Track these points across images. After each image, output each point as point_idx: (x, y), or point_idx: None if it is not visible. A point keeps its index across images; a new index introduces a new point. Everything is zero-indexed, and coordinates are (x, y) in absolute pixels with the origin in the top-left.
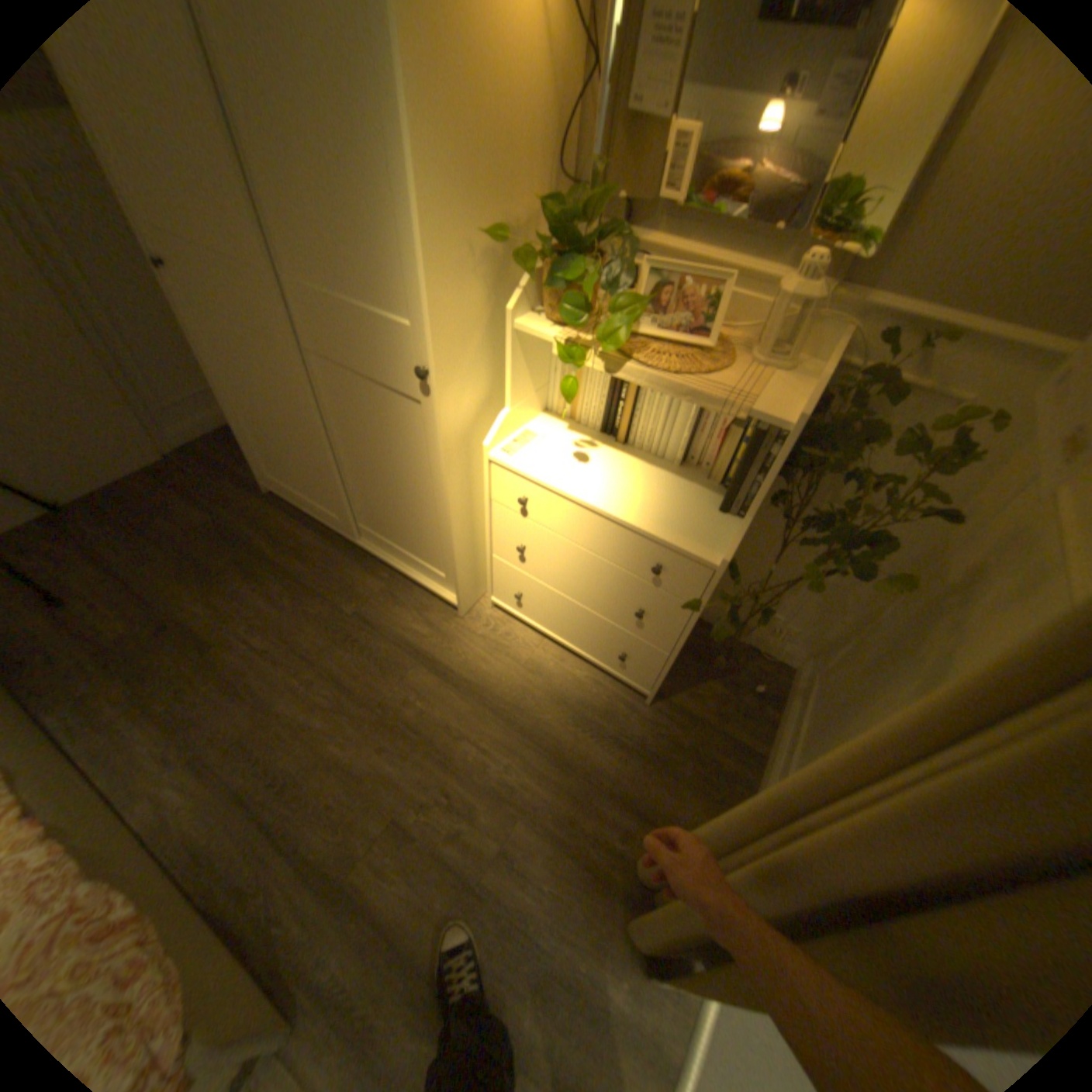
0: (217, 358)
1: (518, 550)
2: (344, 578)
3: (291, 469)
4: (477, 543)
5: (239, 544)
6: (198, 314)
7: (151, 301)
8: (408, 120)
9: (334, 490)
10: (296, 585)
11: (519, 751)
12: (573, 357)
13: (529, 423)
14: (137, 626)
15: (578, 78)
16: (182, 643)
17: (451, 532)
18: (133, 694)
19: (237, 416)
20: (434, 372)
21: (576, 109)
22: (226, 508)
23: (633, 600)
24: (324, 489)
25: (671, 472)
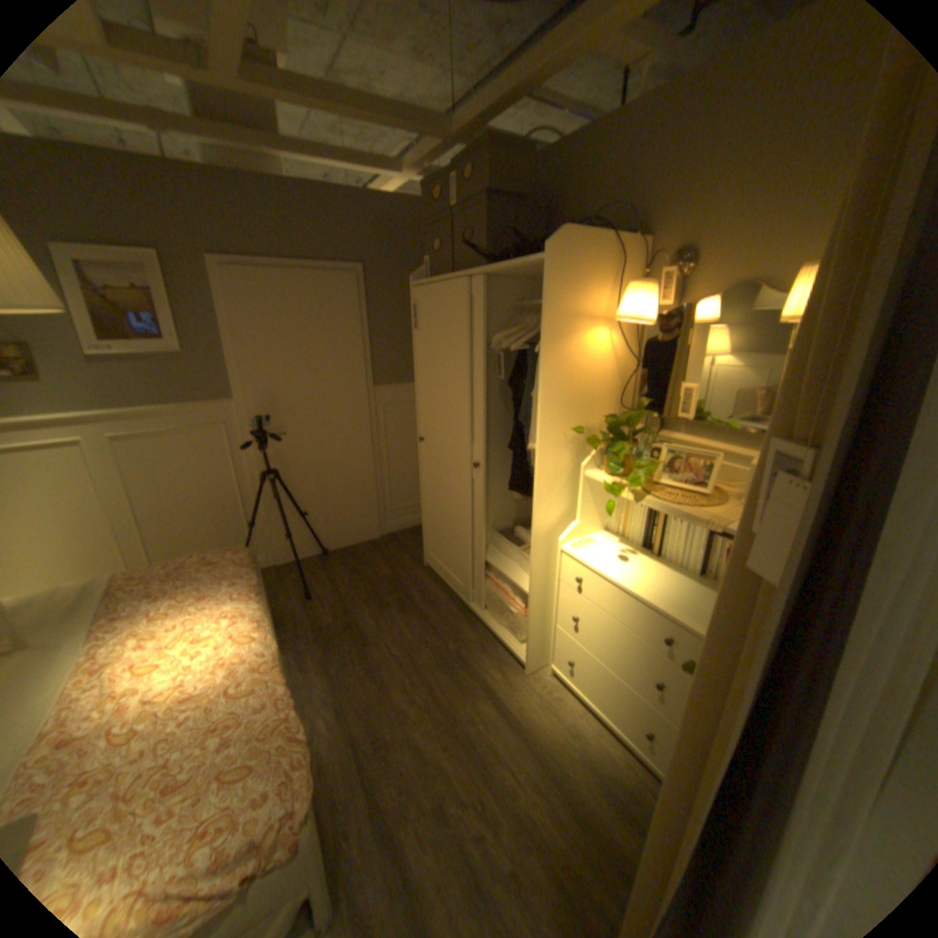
0: (429, 483)
1: (573, 619)
2: (454, 626)
3: (444, 549)
4: (547, 614)
5: (402, 590)
6: (428, 461)
7: (406, 457)
8: (541, 388)
9: (465, 563)
10: (425, 622)
11: (547, 795)
12: (614, 490)
13: (592, 534)
14: (337, 621)
15: (633, 368)
16: (355, 637)
17: (529, 599)
18: (322, 658)
19: (426, 515)
20: (535, 493)
21: (631, 379)
22: (401, 569)
23: (655, 673)
24: (460, 563)
25: (691, 579)
